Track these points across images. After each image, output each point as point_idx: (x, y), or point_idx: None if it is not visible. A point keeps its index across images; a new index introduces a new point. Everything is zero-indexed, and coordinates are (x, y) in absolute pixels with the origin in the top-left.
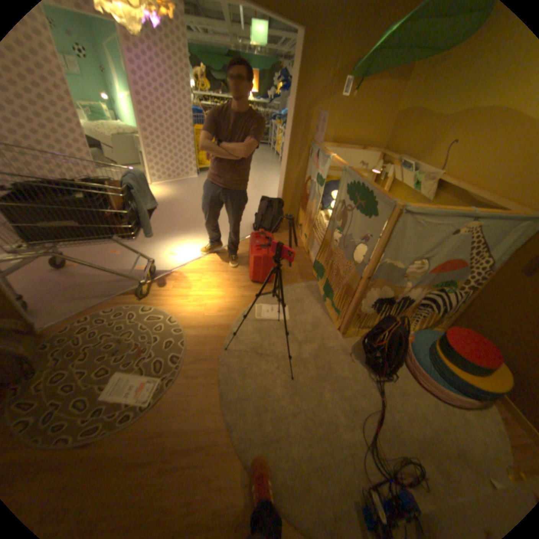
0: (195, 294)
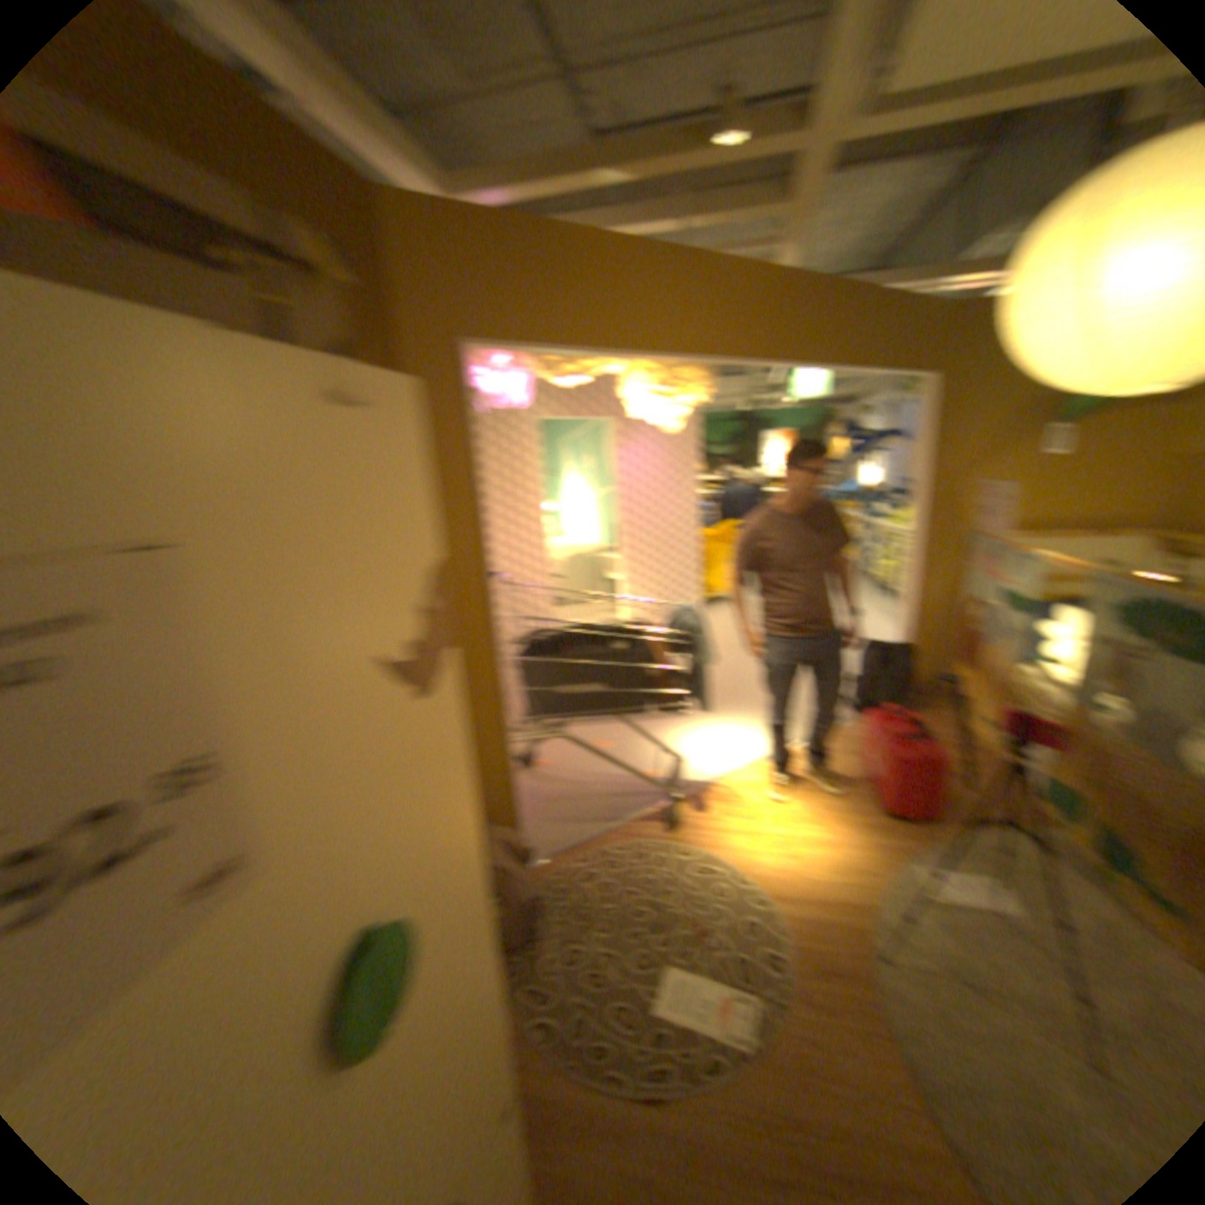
0: (772, 833)
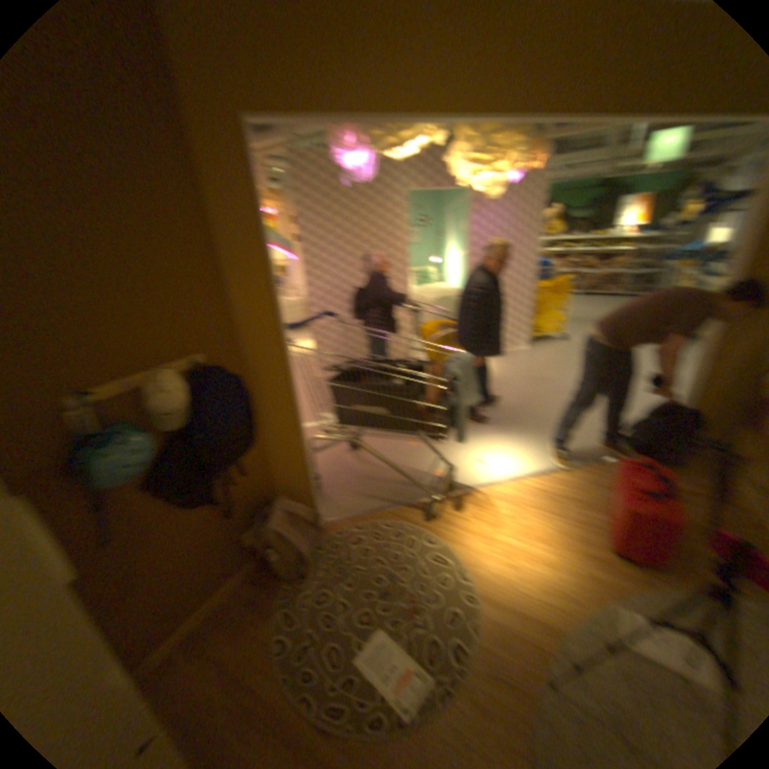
0: (503, 540)
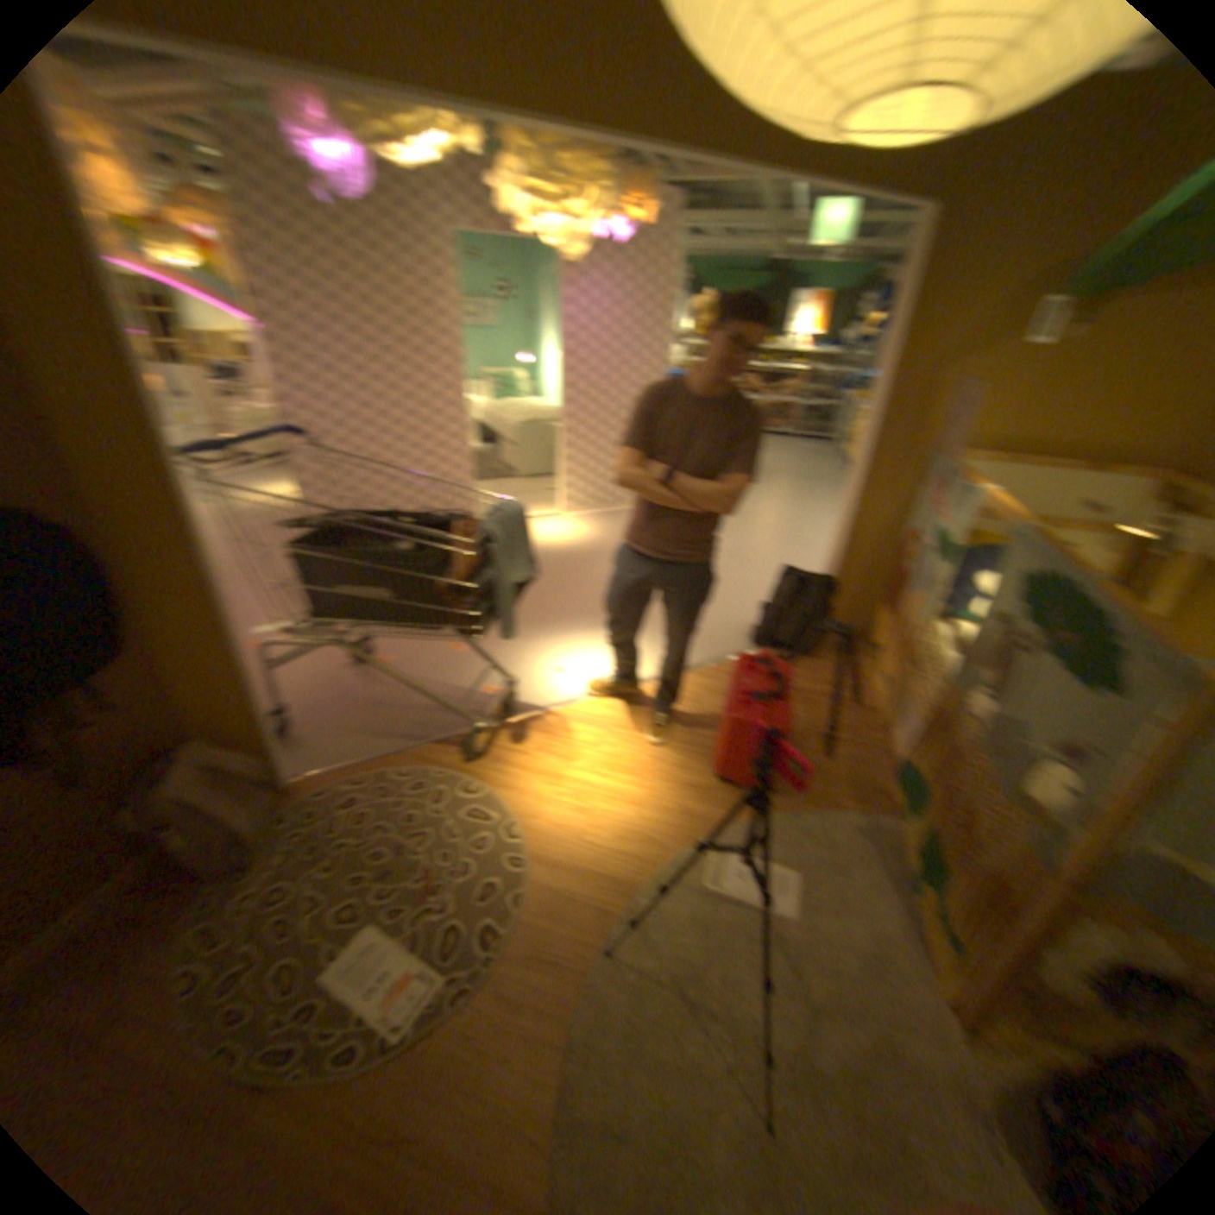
0: (575, 776)
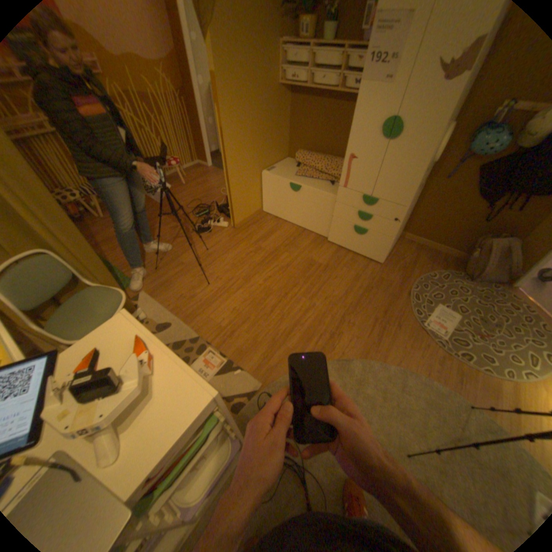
0: None
